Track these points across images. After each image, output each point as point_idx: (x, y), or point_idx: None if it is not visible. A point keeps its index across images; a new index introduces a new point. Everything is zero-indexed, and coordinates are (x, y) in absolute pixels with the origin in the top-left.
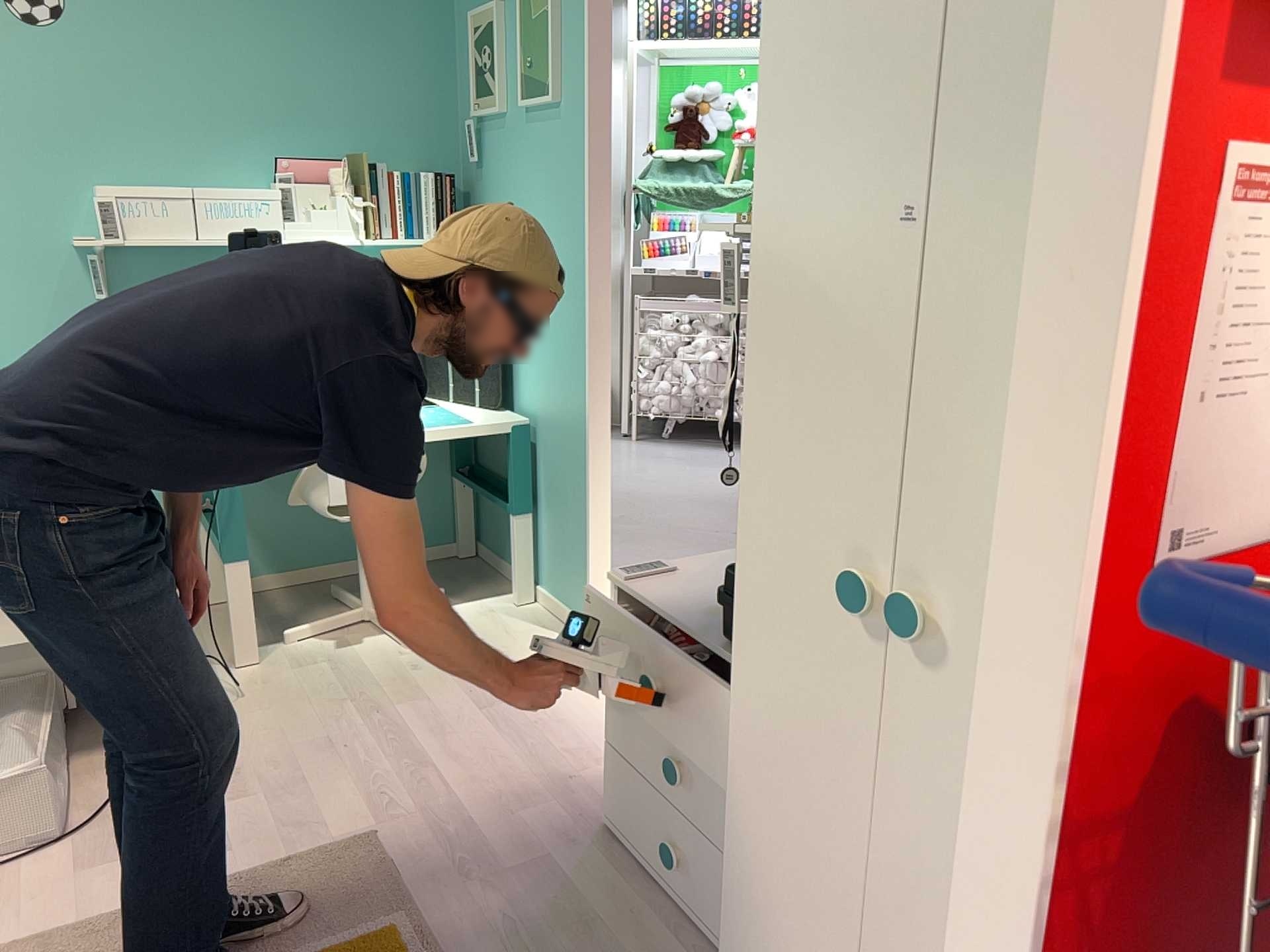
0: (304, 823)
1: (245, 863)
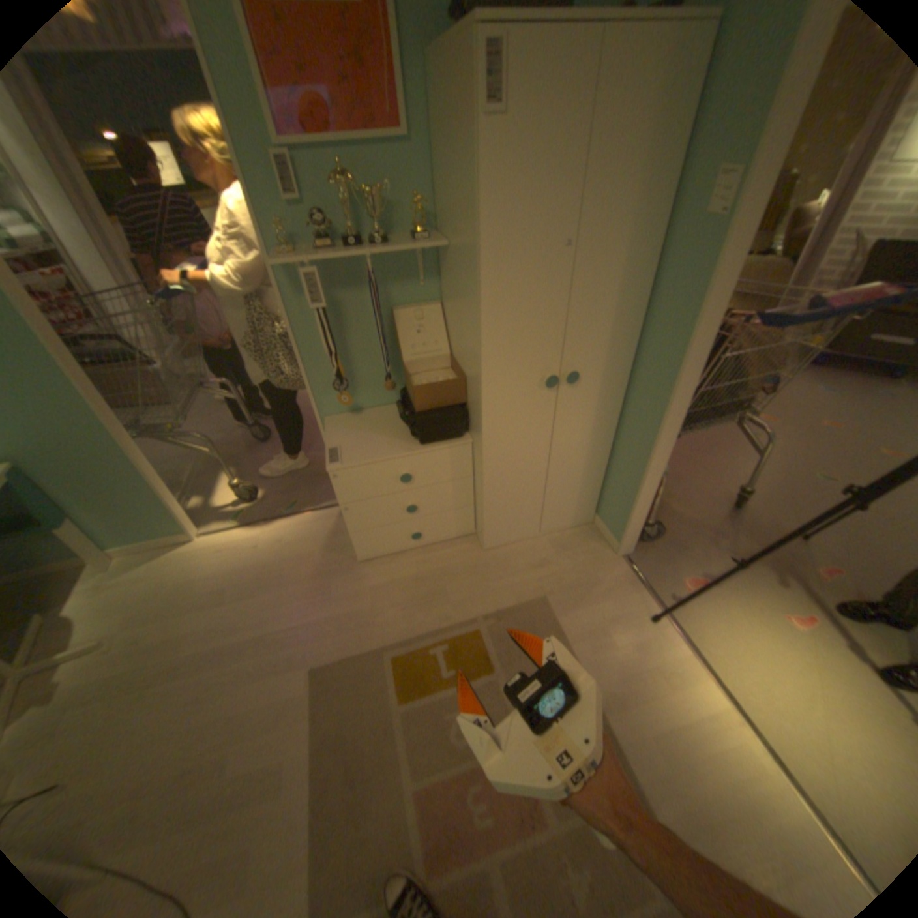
0: (277, 715)
1: (299, 751)
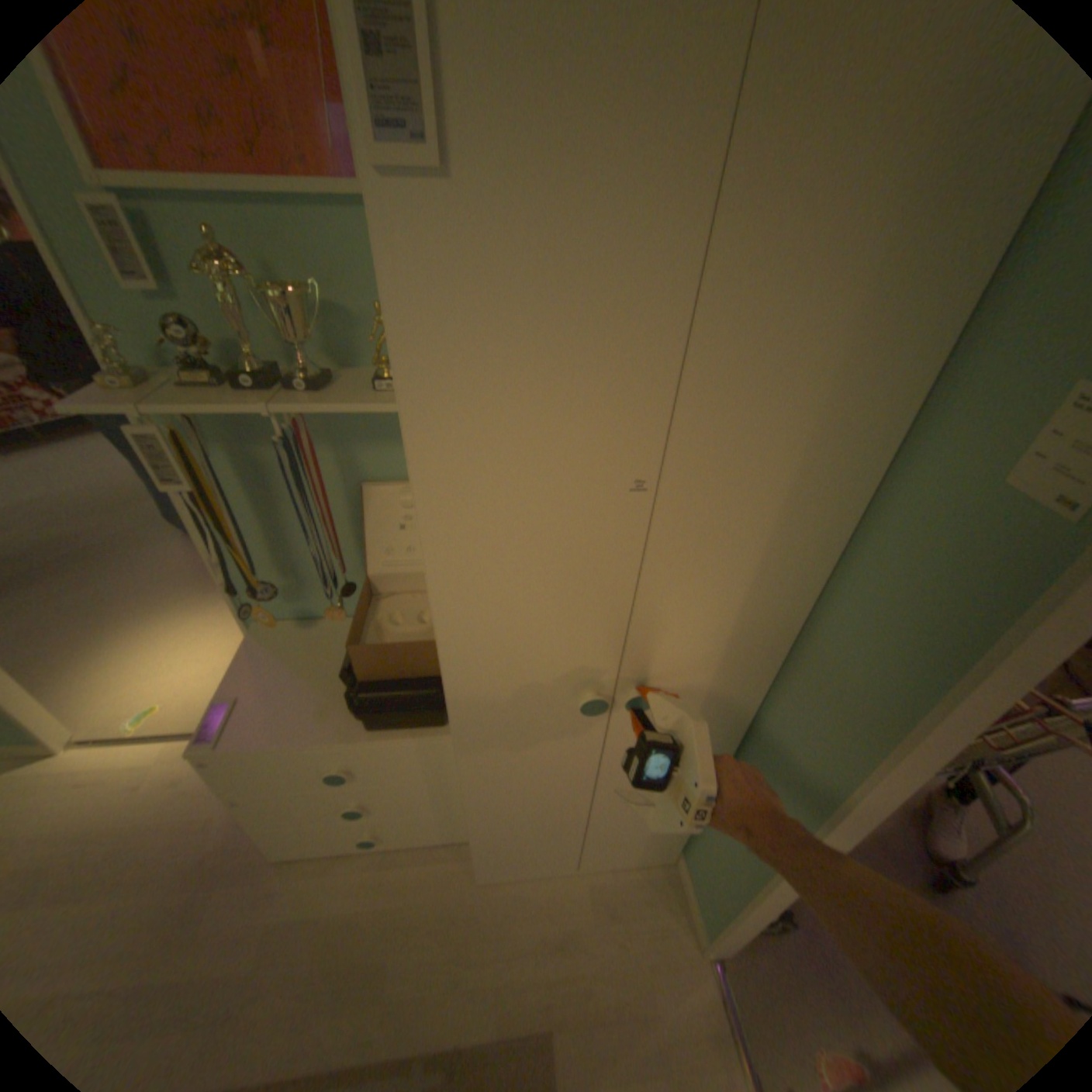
0: None
1: None
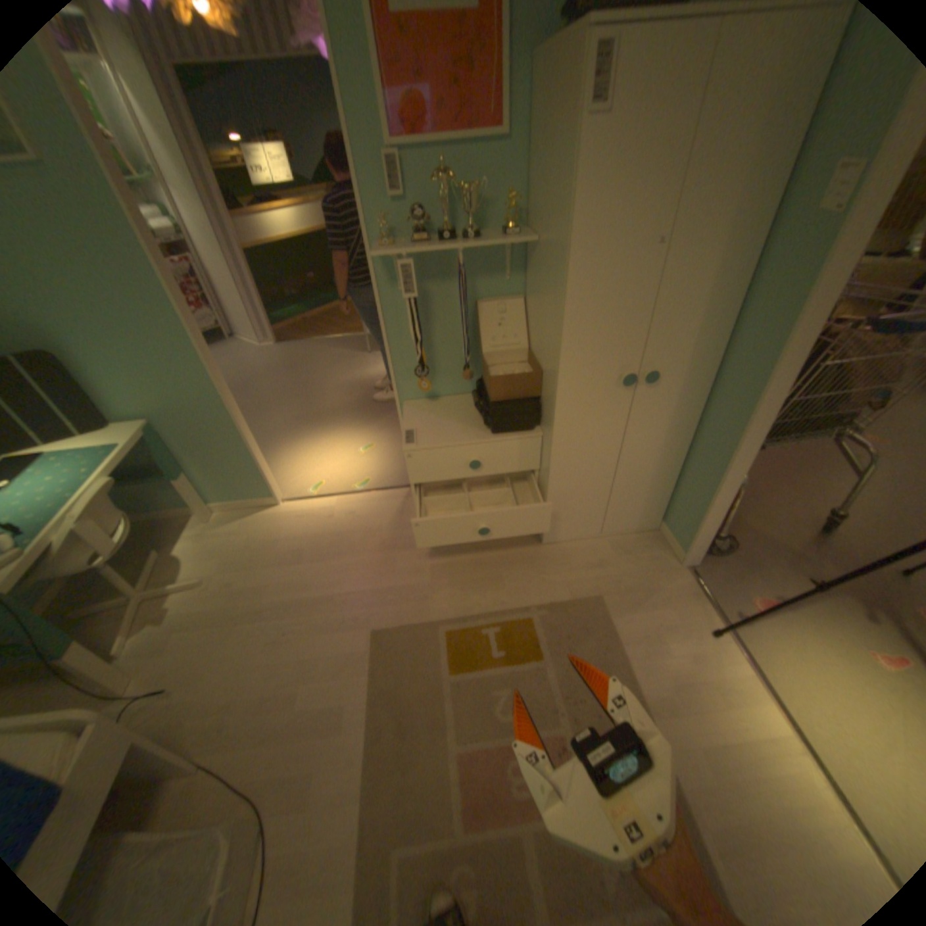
0: (342, 664)
1: (358, 698)
